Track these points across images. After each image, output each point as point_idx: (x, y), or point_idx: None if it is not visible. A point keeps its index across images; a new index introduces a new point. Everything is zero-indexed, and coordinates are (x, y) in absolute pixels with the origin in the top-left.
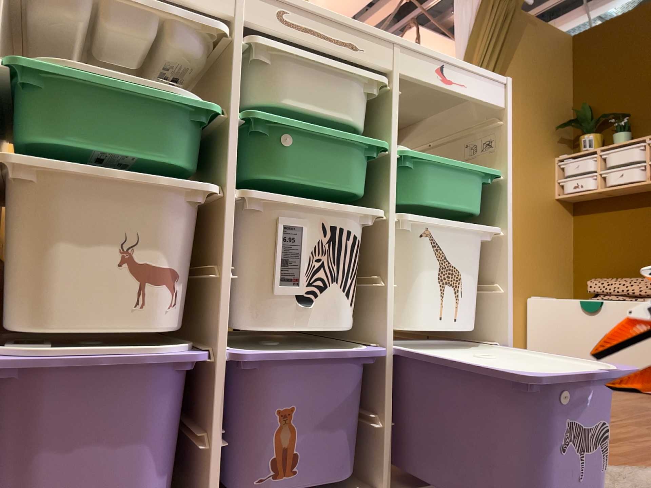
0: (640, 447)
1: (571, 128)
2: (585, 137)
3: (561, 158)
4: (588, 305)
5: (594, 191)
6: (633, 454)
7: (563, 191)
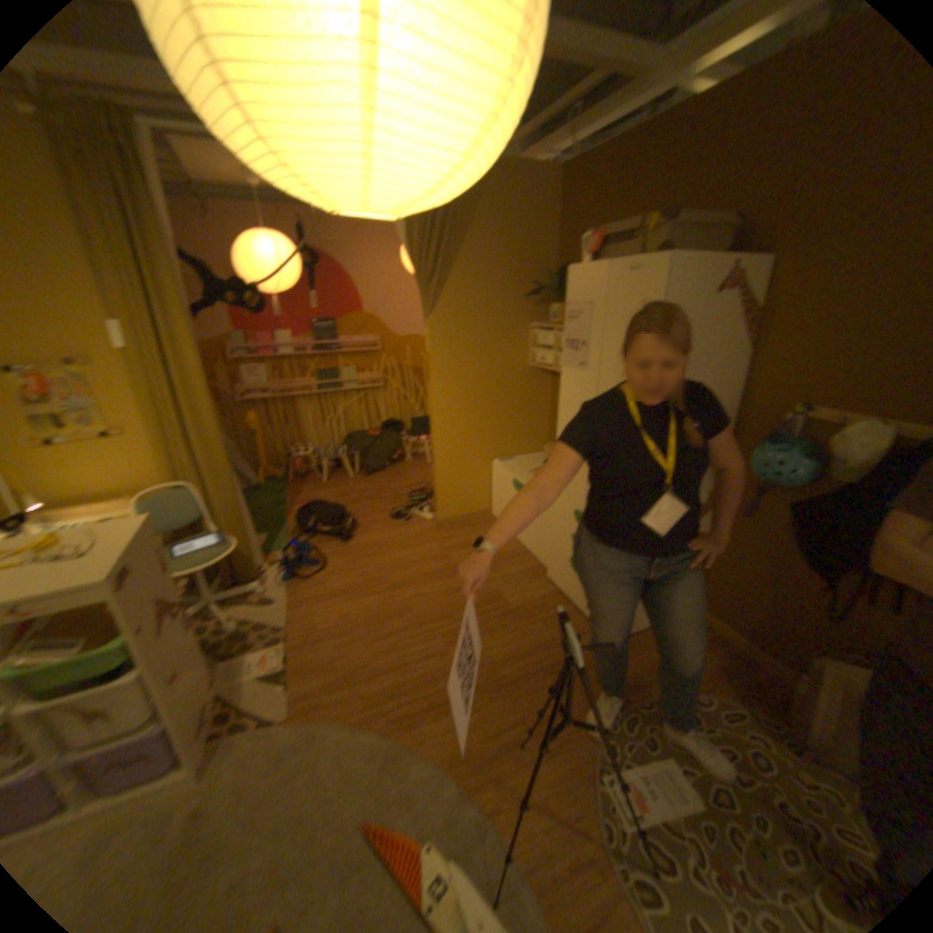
0: (391, 691)
1: (544, 296)
2: (556, 307)
3: (536, 326)
4: (516, 489)
5: (553, 371)
6: (370, 706)
7: (537, 361)
